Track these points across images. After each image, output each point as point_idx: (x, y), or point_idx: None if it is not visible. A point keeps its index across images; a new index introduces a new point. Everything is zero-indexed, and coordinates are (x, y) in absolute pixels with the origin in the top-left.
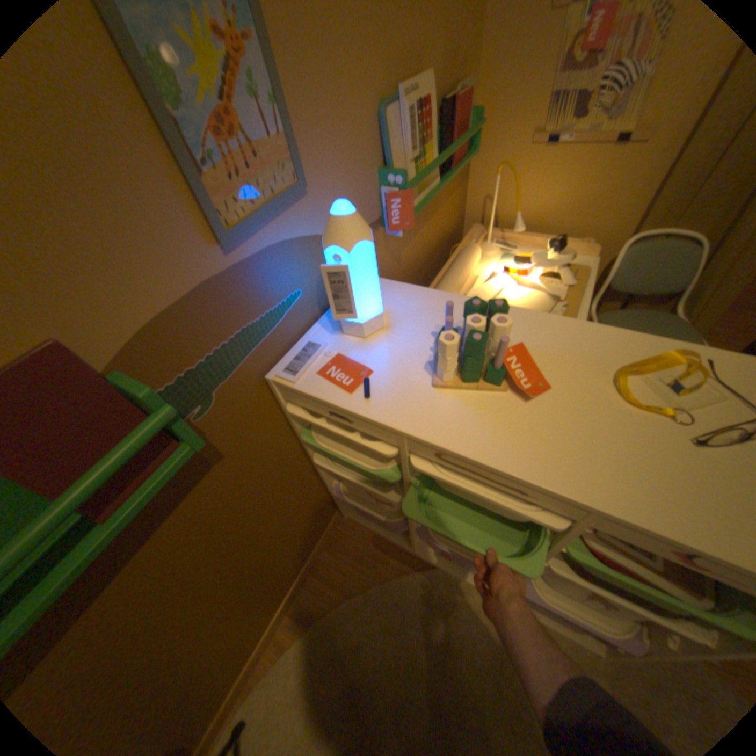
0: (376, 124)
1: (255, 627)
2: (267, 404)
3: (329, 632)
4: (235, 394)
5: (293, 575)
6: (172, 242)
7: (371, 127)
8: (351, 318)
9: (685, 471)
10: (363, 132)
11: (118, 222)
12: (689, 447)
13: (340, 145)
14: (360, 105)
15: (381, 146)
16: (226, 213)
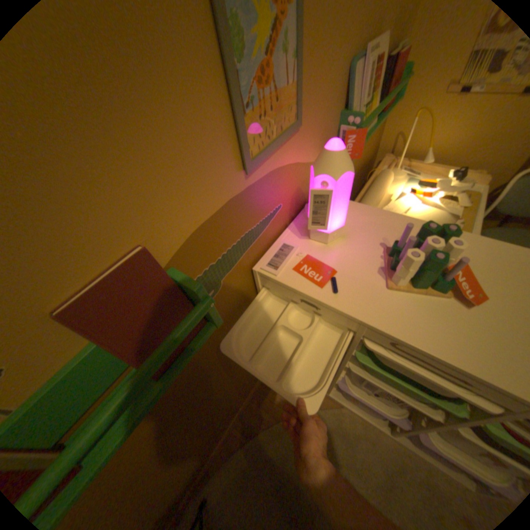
0: (348, 74)
1: (216, 437)
2: (249, 287)
3: (265, 444)
4: (233, 280)
5: (241, 402)
6: (218, 168)
7: (345, 77)
8: (320, 227)
9: None
10: (339, 80)
11: (190, 152)
12: None
13: (325, 91)
14: (342, 58)
15: (347, 92)
16: (253, 145)
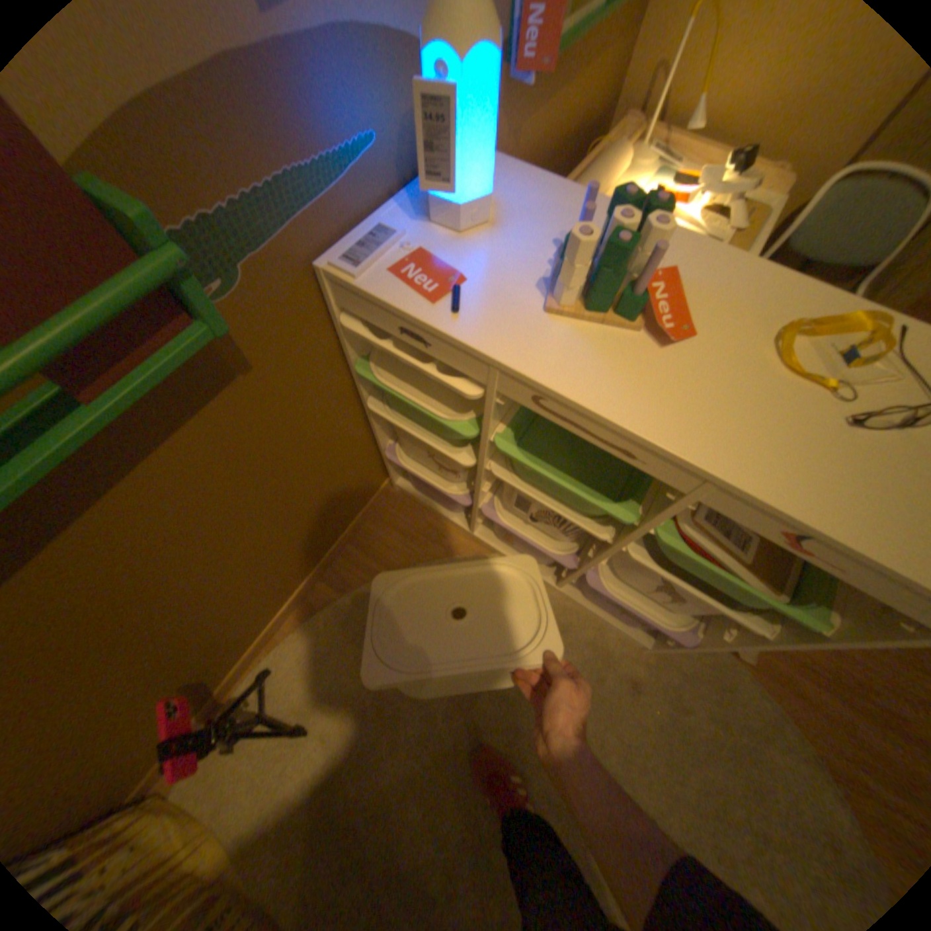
0: None
1: (284, 584)
2: (314, 309)
3: (367, 599)
4: (270, 276)
5: (330, 539)
6: None
7: None
8: (446, 193)
9: (827, 449)
10: None
11: None
12: (841, 425)
13: None
14: None
15: None
16: None
